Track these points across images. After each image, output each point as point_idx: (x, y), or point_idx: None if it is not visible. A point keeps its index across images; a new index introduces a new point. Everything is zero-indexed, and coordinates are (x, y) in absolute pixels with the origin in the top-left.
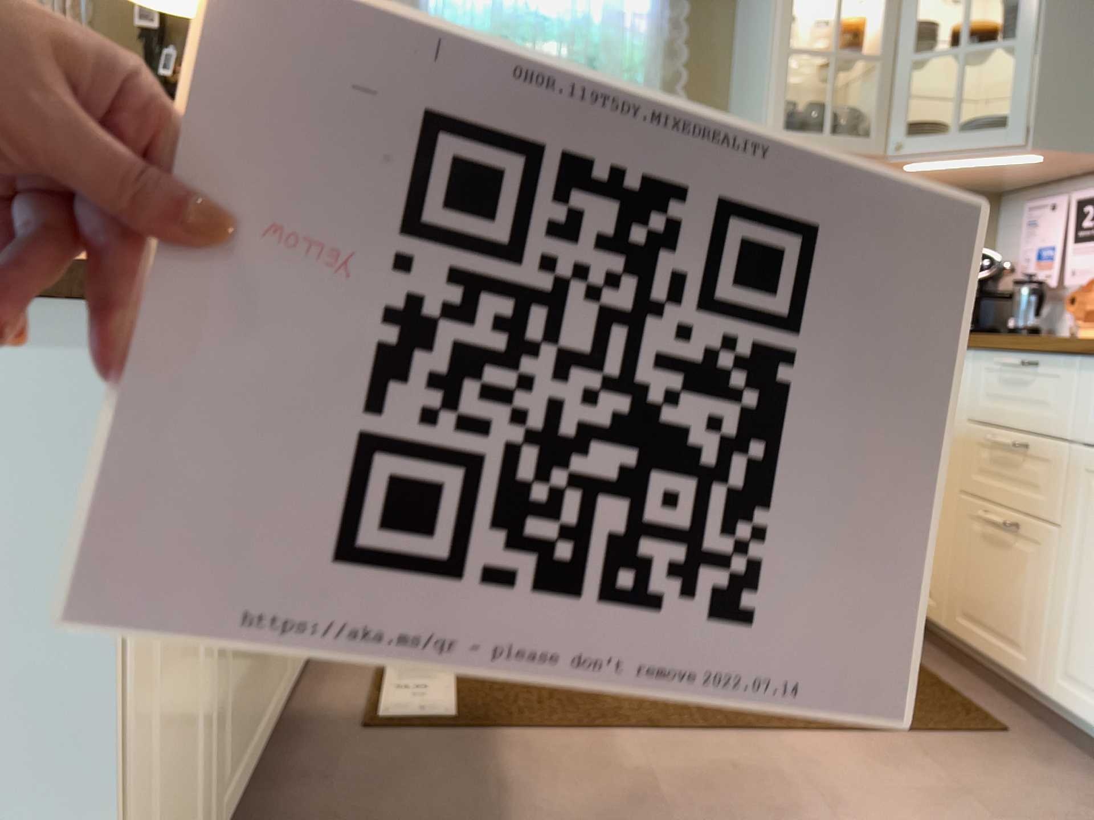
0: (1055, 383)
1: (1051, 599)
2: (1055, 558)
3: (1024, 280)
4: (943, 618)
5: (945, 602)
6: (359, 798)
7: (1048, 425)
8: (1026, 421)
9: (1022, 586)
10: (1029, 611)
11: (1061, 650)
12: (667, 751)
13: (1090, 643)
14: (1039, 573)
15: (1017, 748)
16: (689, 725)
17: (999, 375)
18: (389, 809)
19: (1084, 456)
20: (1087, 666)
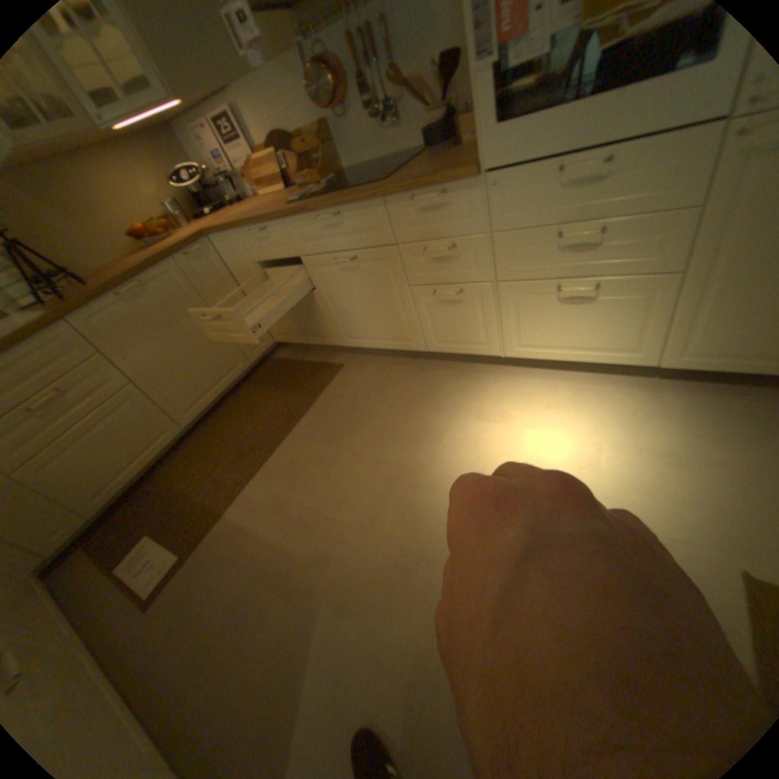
0: (275, 234)
1: (325, 316)
2: (318, 301)
3: (213, 172)
4: (294, 340)
5: (291, 334)
6: (181, 633)
7: (284, 252)
8: (274, 254)
9: (313, 316)
10: (321, 323)
11: (339, 330)
12: (265, 476)
13: (346, 323)
14: (316, 309)
15: (347, 368)
16: (261, 458)
17: (249, 237)
18: (199, 620)
19: (305, 260)
20: (349, 330)
